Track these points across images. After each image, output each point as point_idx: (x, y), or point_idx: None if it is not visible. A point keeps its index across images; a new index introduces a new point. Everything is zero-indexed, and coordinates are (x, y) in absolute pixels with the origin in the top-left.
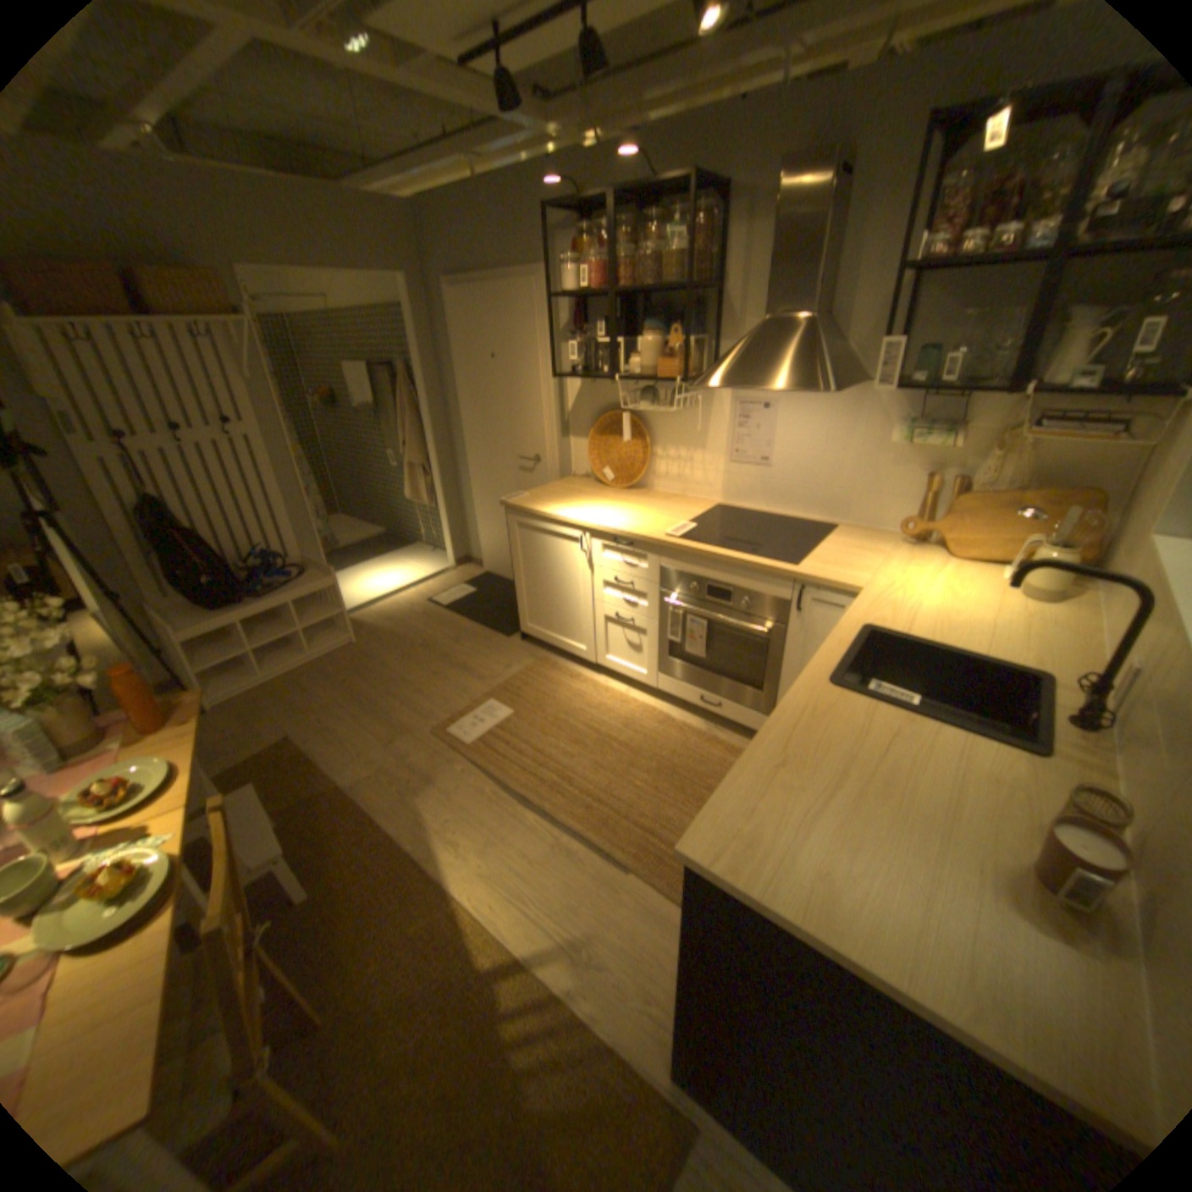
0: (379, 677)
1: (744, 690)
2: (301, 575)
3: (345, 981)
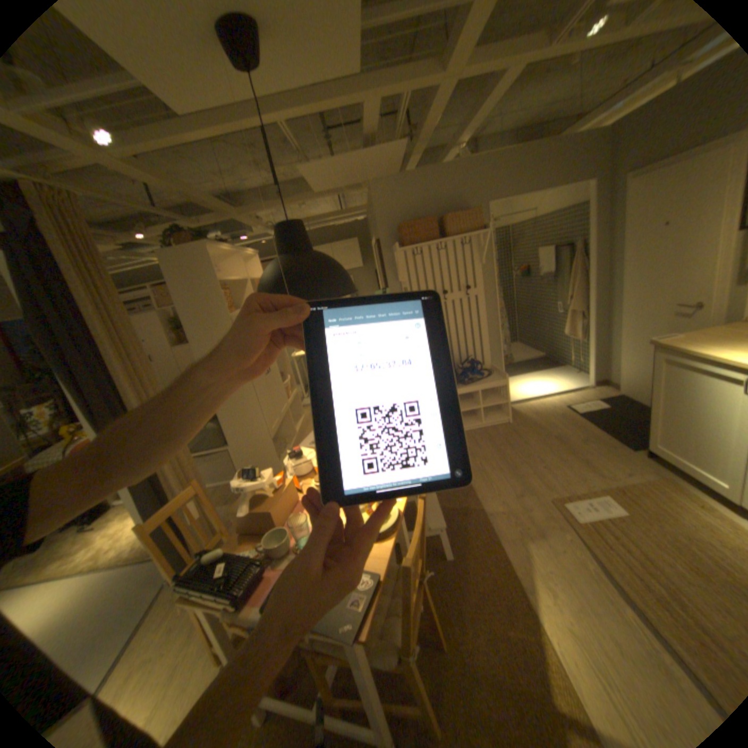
0: (523, 450)
1: None
2: (489, 375)
3: (465, 635)
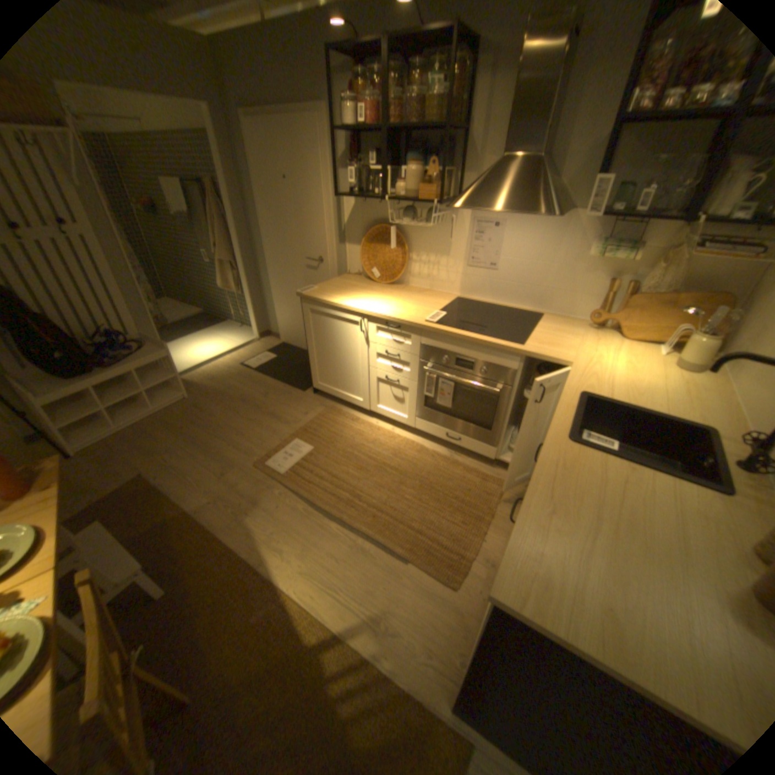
0: (210, 424)
1: (478, 429)
2: (140, 348)
3: (206, 664)
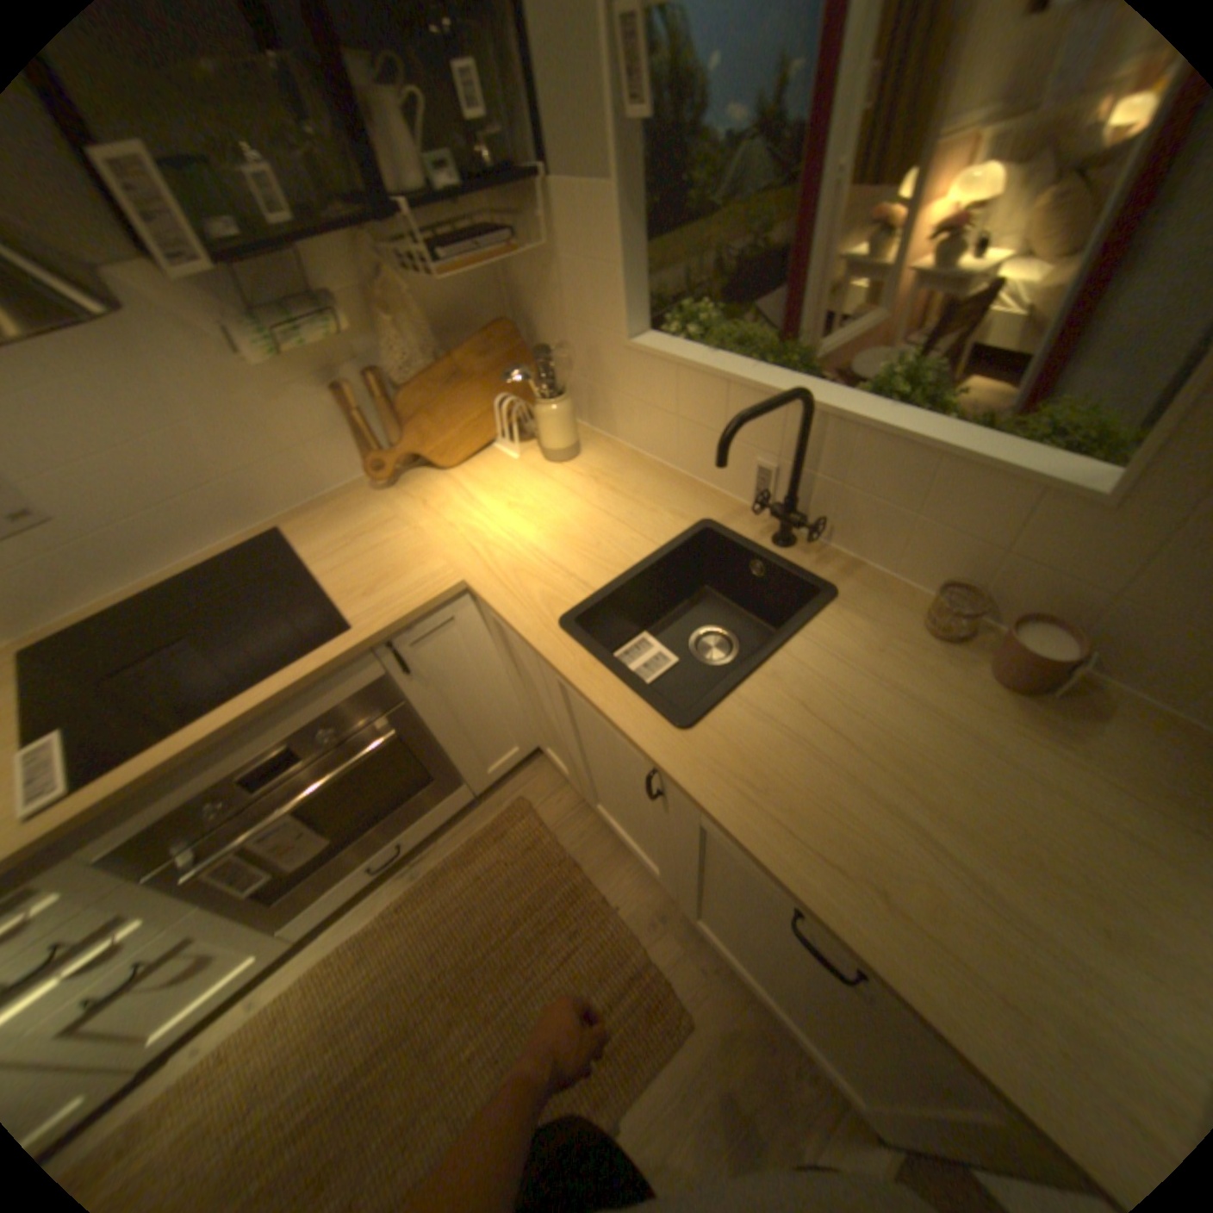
0: None
1: (409, 801)
2: None
3: None
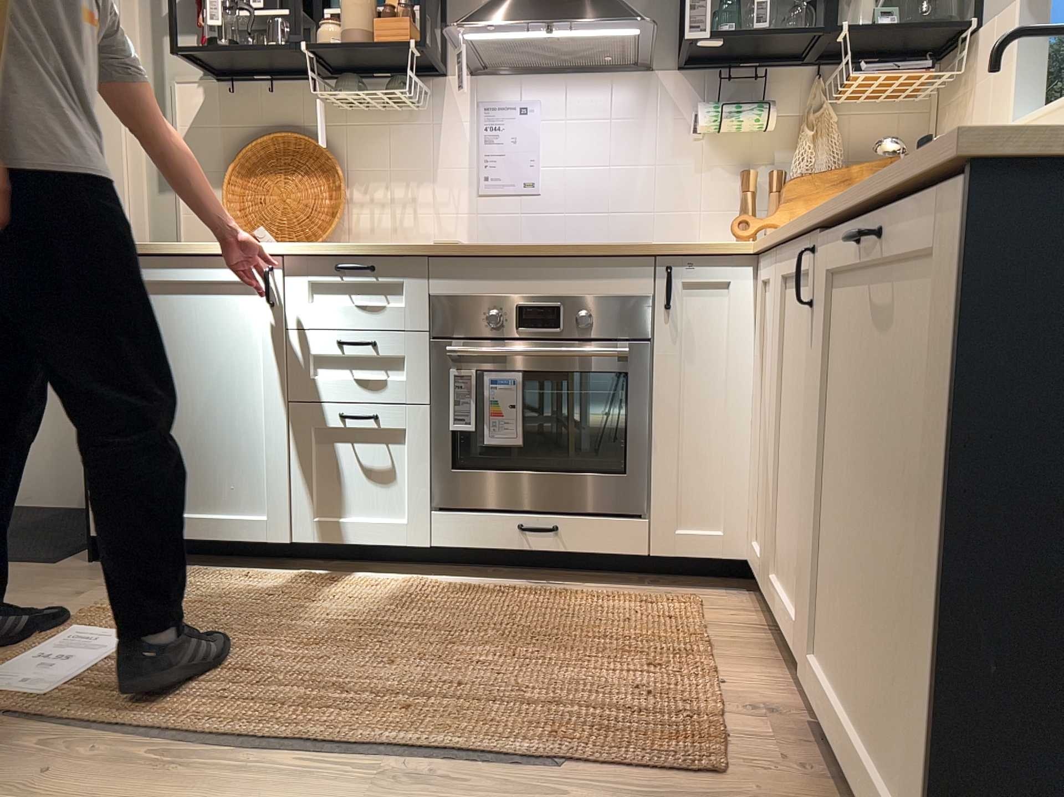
0: None
1: (596, 485)
2: None
3: None
